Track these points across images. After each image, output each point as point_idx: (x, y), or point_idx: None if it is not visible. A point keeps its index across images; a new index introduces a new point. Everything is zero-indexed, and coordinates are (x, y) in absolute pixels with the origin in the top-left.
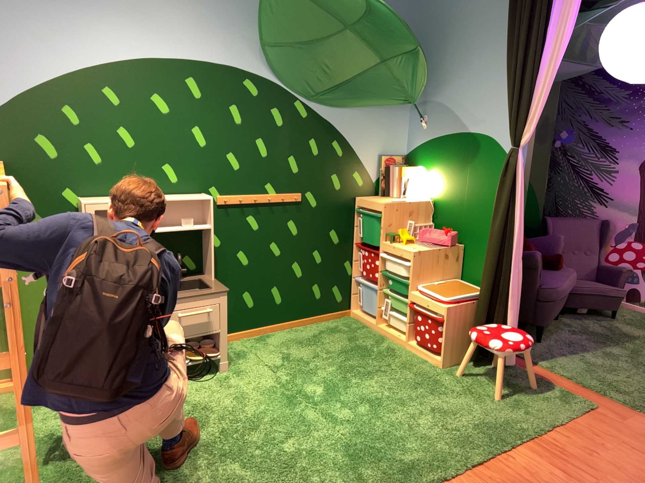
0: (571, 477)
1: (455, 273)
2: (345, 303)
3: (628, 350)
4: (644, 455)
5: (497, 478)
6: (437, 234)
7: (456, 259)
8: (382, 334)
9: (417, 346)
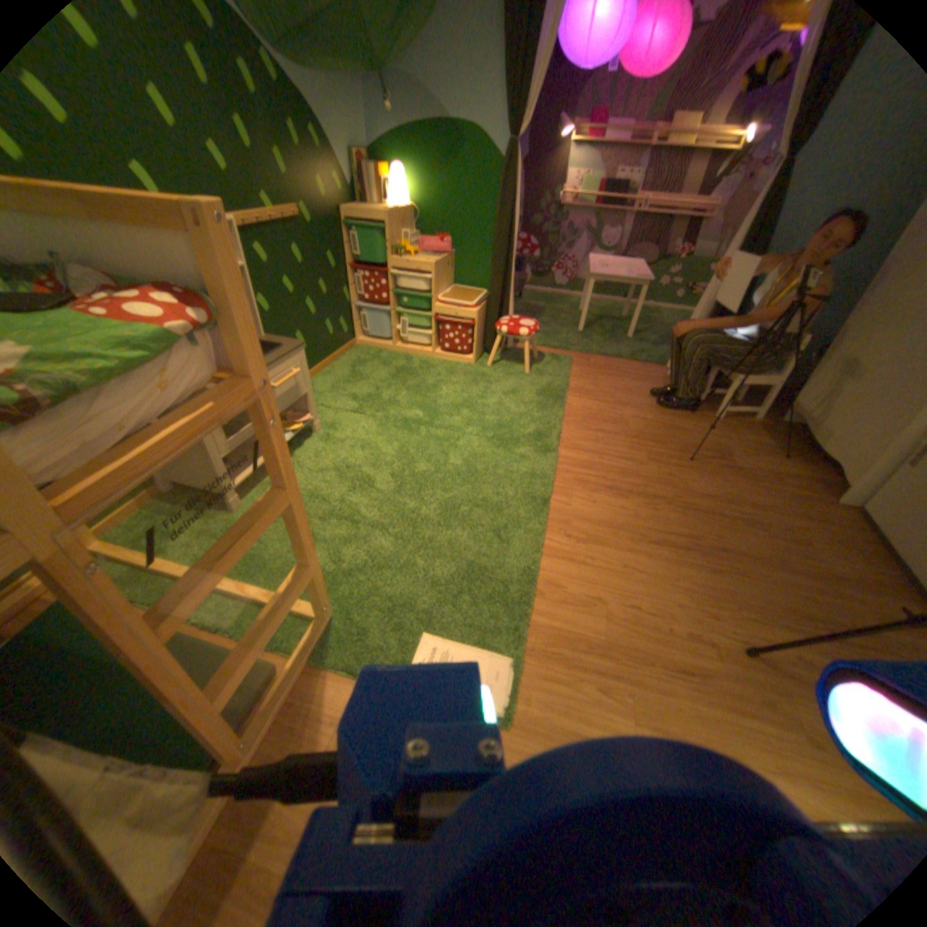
0: (605, 404)
1: (449, 280)
2: (347, 332)
3: (550, 318)
4: (617, 379)
5: (579, 422)
6: (432, 241)
7: (449, 265)
8: (401, 353)
9: (443, 354)
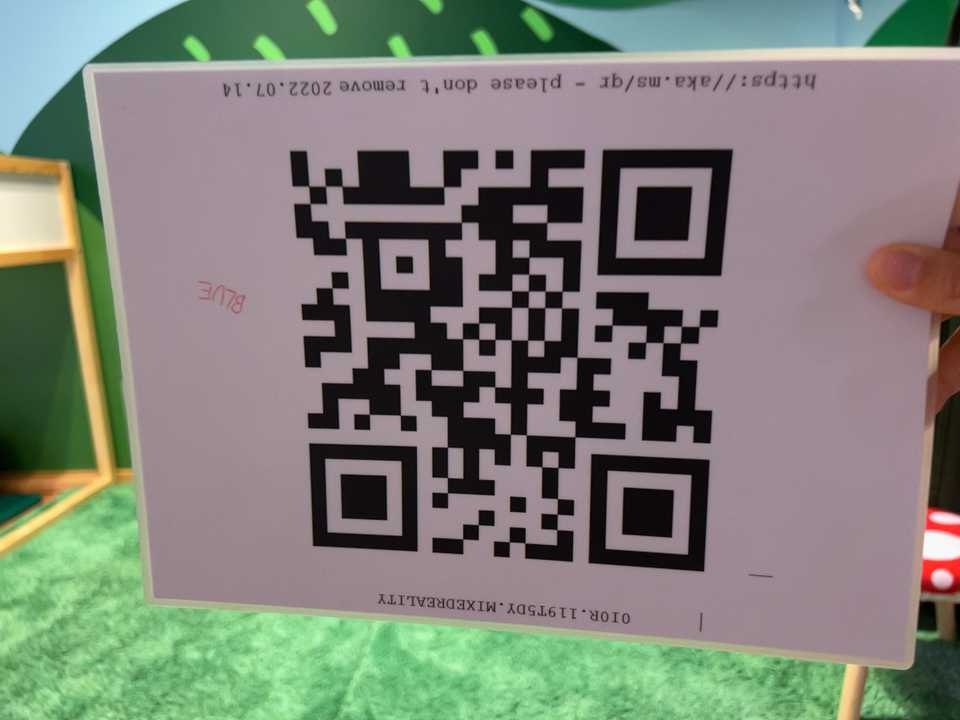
0: None
1: None
2: None
3: None
4: None
5: None
6: None
7: None
8: None
9: None
